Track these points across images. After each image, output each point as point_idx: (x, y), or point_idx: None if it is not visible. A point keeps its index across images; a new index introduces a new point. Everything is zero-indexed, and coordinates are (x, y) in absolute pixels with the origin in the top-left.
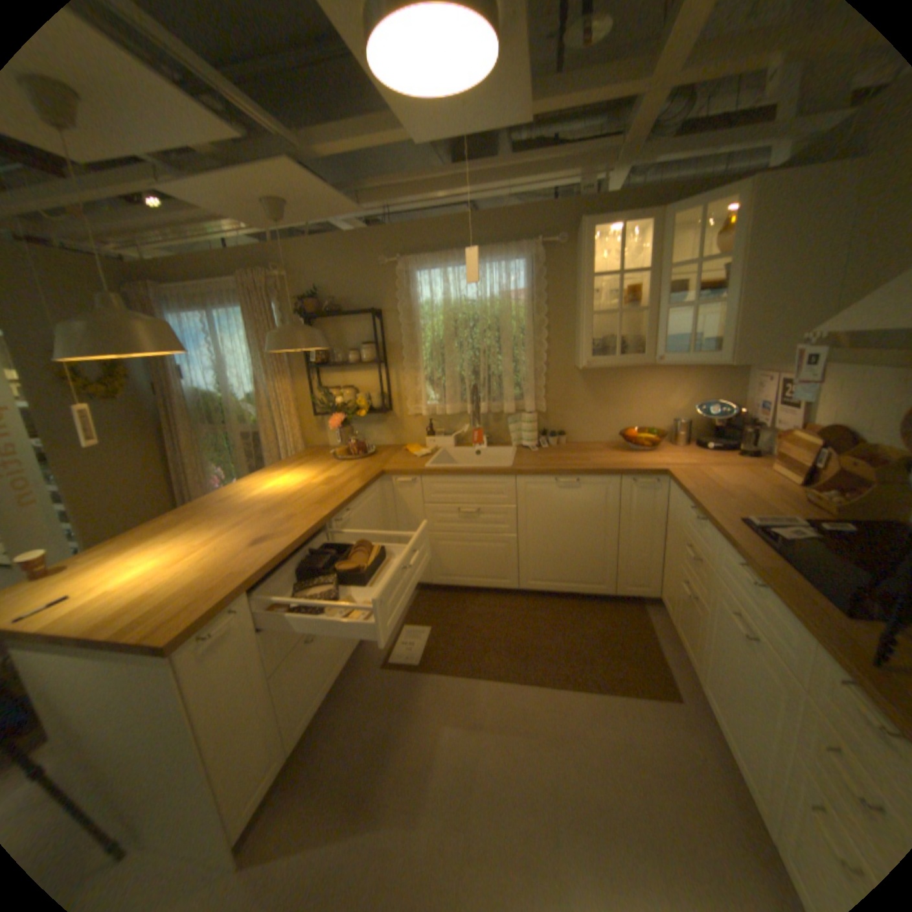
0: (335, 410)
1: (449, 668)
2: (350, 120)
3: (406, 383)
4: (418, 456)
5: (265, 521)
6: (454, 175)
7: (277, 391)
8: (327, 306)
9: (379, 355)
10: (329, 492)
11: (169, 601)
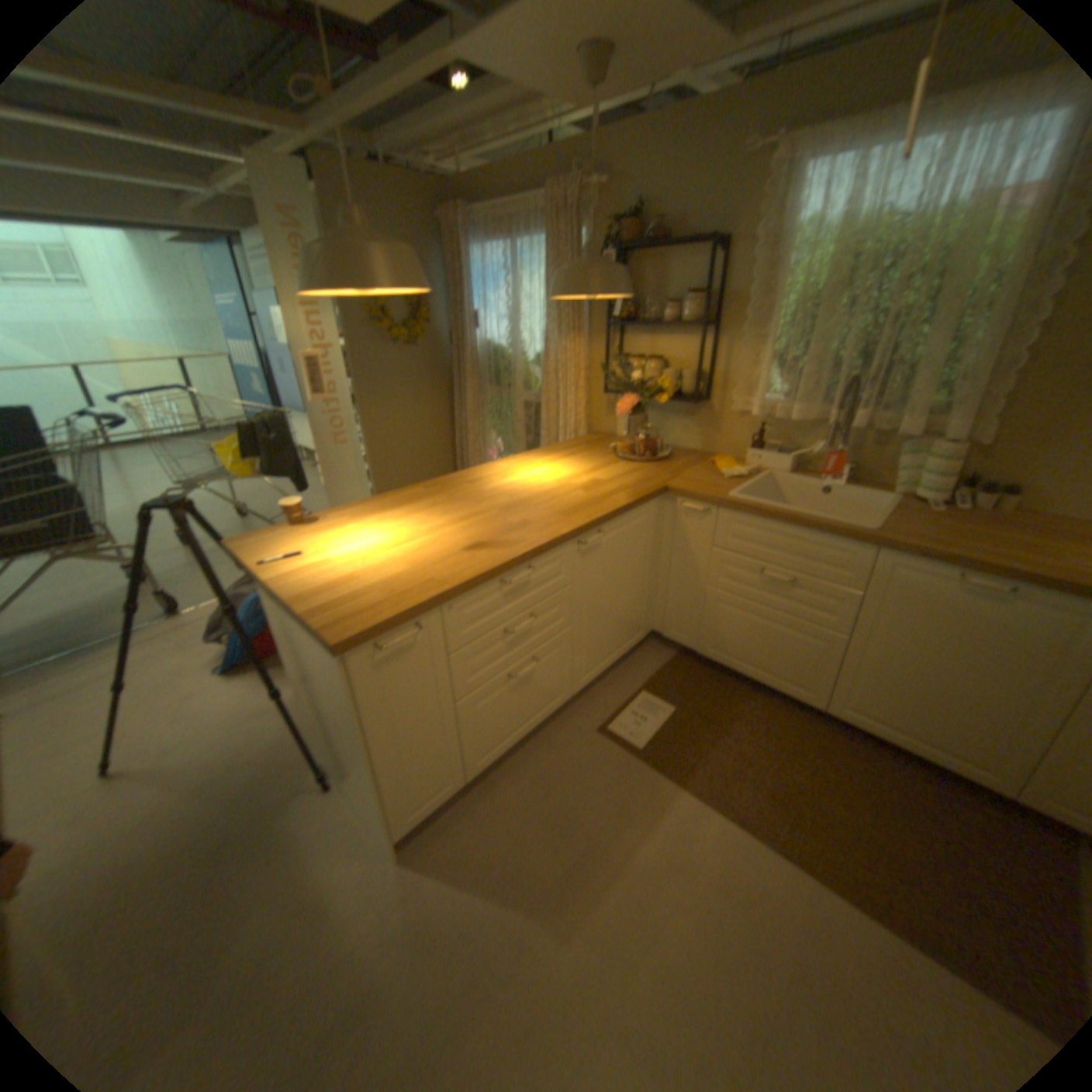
0: (628, 390)
1: (679, 775)
2: None
3: (739, 360)
4: (725, 476)
5: (497, 523)
6: None
7: (567, 354)
8: (650, 230)
9: (709, 312)
10: (583, 502)
11: (363, 593)
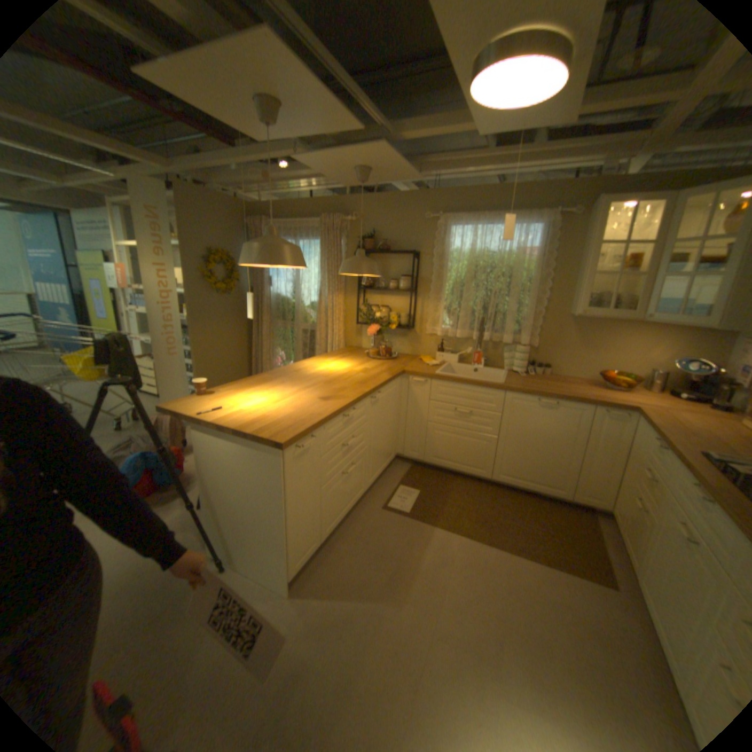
0: (373, 322)
1: (431, 521)
2: (433, 115)
3: (429, 309)
4: (429, 365)
5: (327, 388)
6: (497, 155)
7: (334, 303)
8: (380, 245)
9: (411, 286)
10: (367, 378)
11: (278, 421)
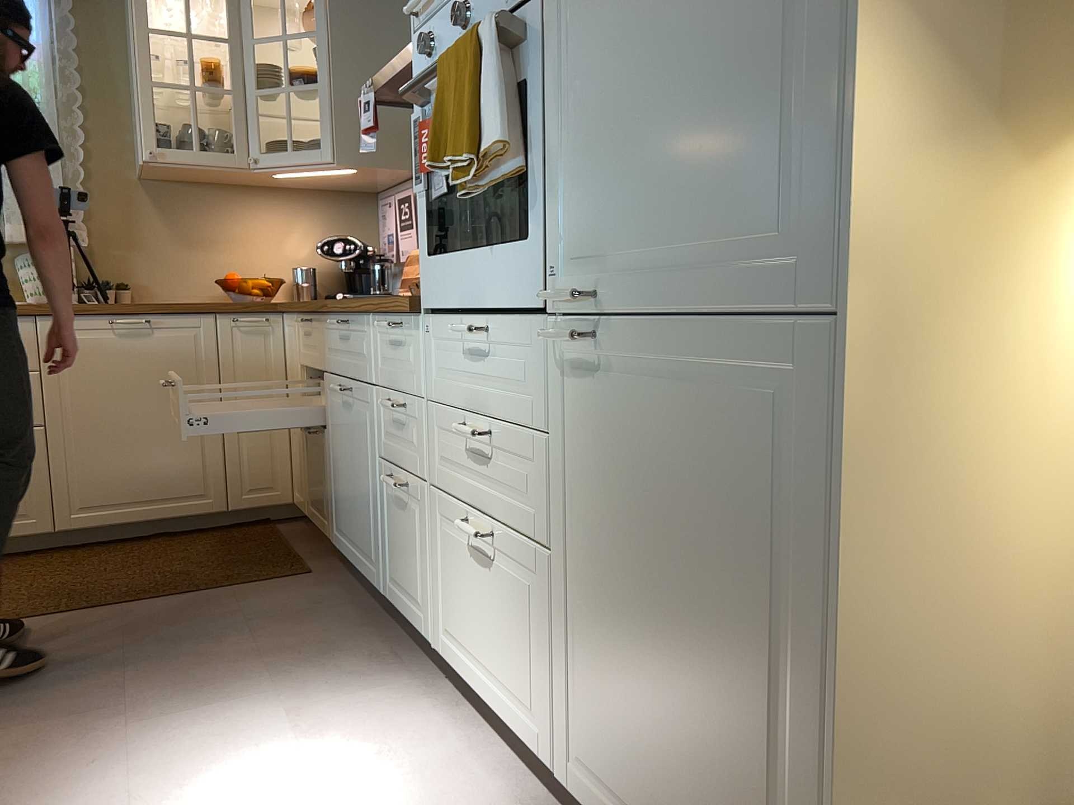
0: None
1: None
2: None
3: None
4: None
5: None
6: None
7: None
8: None
9: None
10: None
11: None
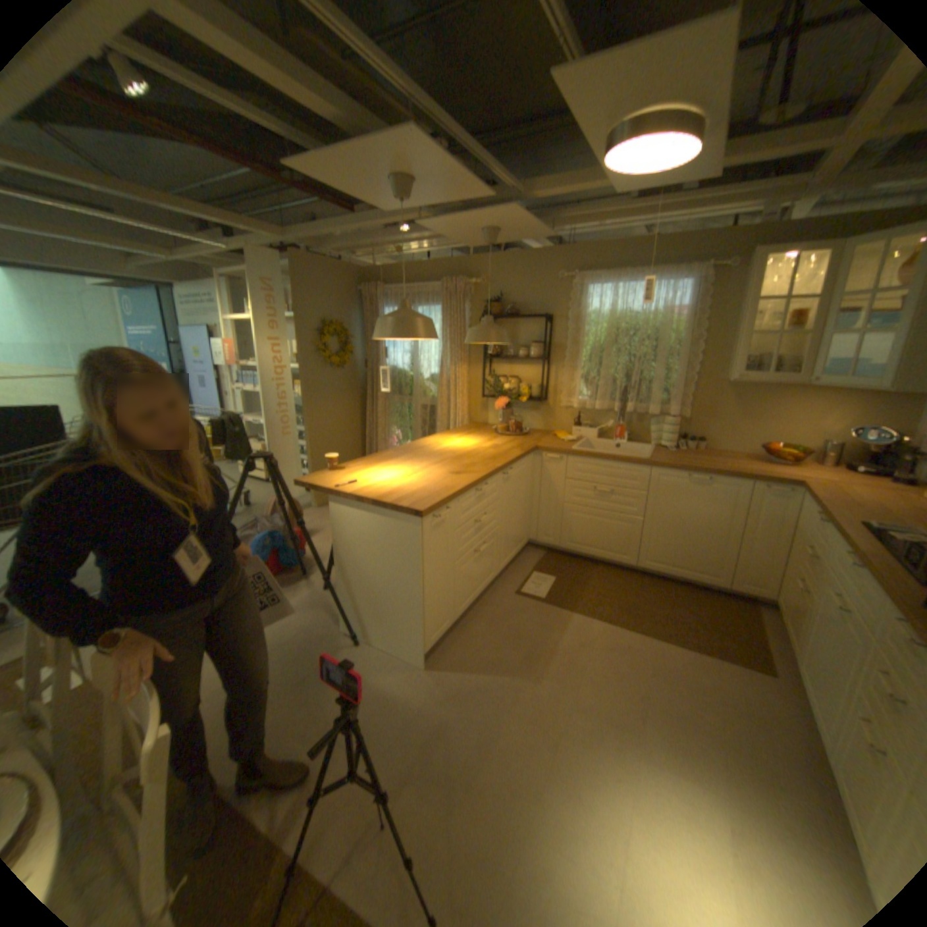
0: (501, 395)
1: (569, 607)
2: (567, 173)
3: (563, 379)
4: (564, 441)
5: (456, 464)
6: (639, 205)
7: (457, 374)
8: (508, 309)
9: (543, 353)
10: (496, 454)
11: (414, 493)
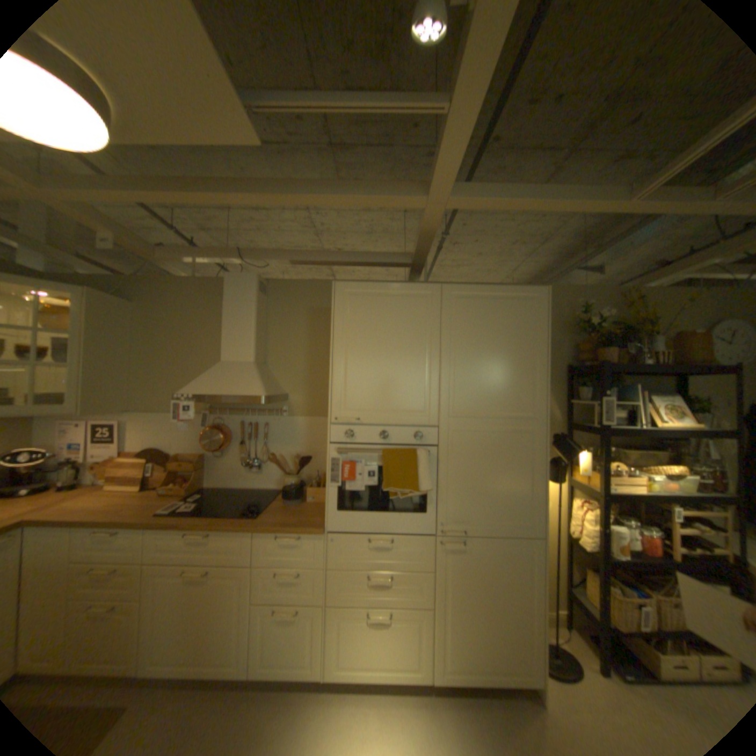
0: None
1: None
2: None
3: None
4: None
5: None
6: None
7: None
8: None
9: None
10: None
11: None
